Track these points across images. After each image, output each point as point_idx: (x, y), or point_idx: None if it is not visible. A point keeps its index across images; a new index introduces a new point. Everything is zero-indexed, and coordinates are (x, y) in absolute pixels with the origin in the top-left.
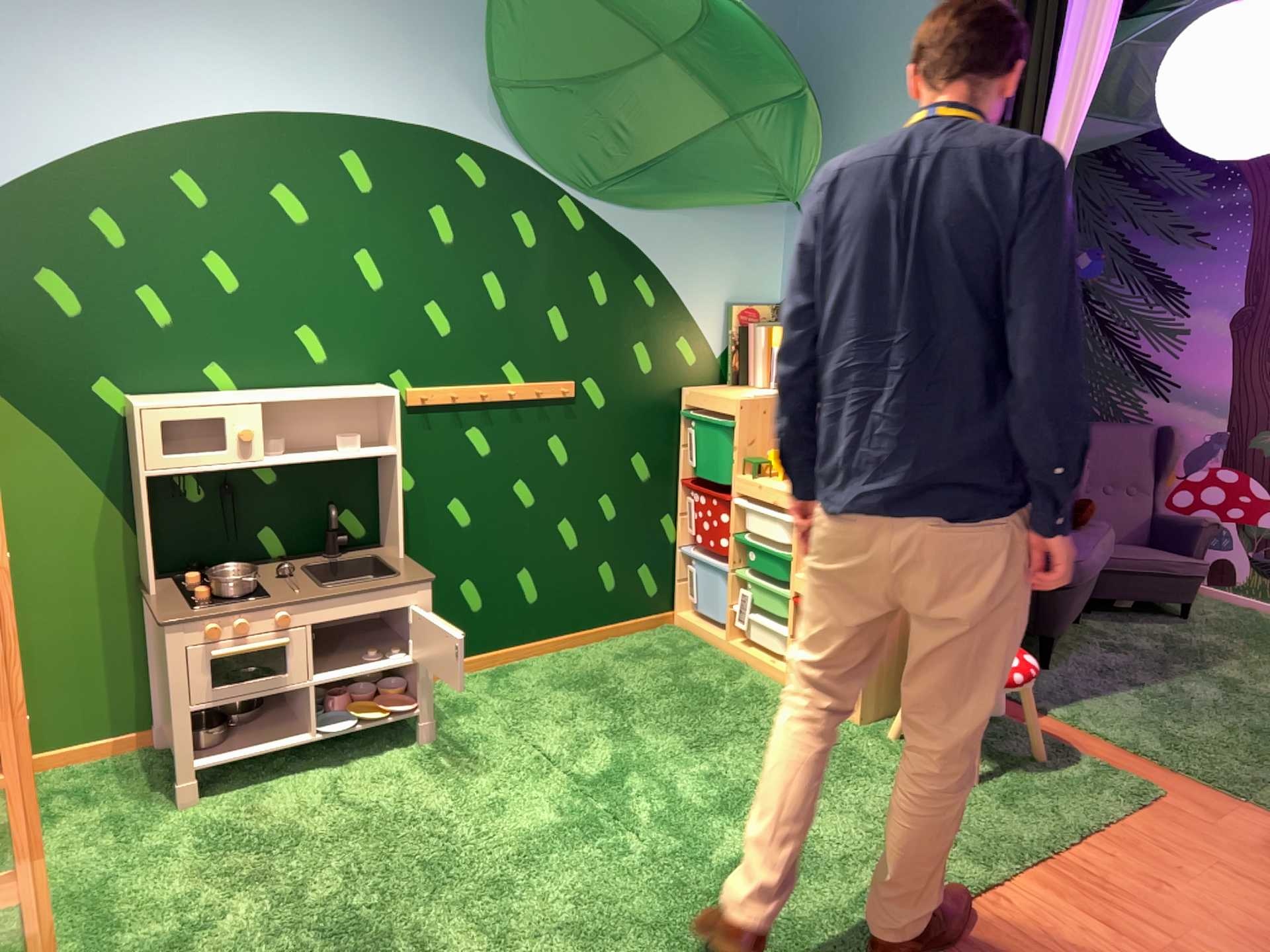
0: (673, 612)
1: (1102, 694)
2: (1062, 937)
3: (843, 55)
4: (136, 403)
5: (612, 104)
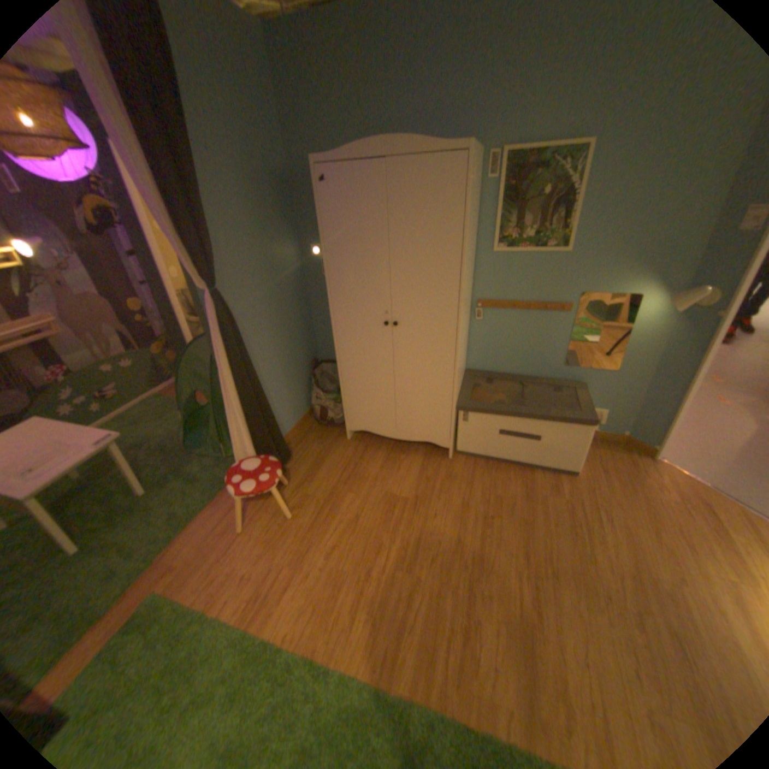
0: None
1: None
2: (300, 605)
3: None
4: None
5: None
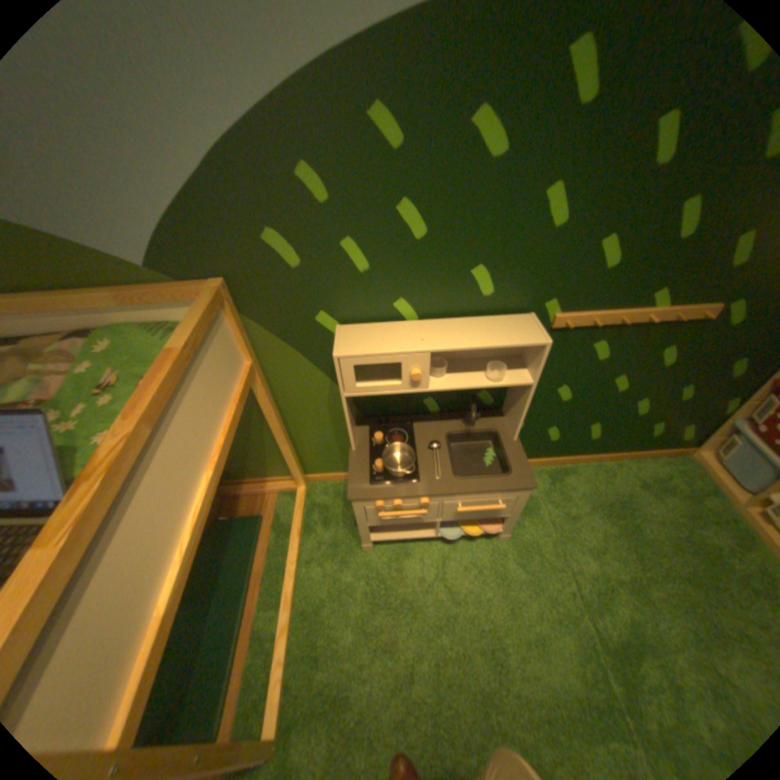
0: (697, 450)
1: None
2: None
3: None
4: (337, 350)
5: None
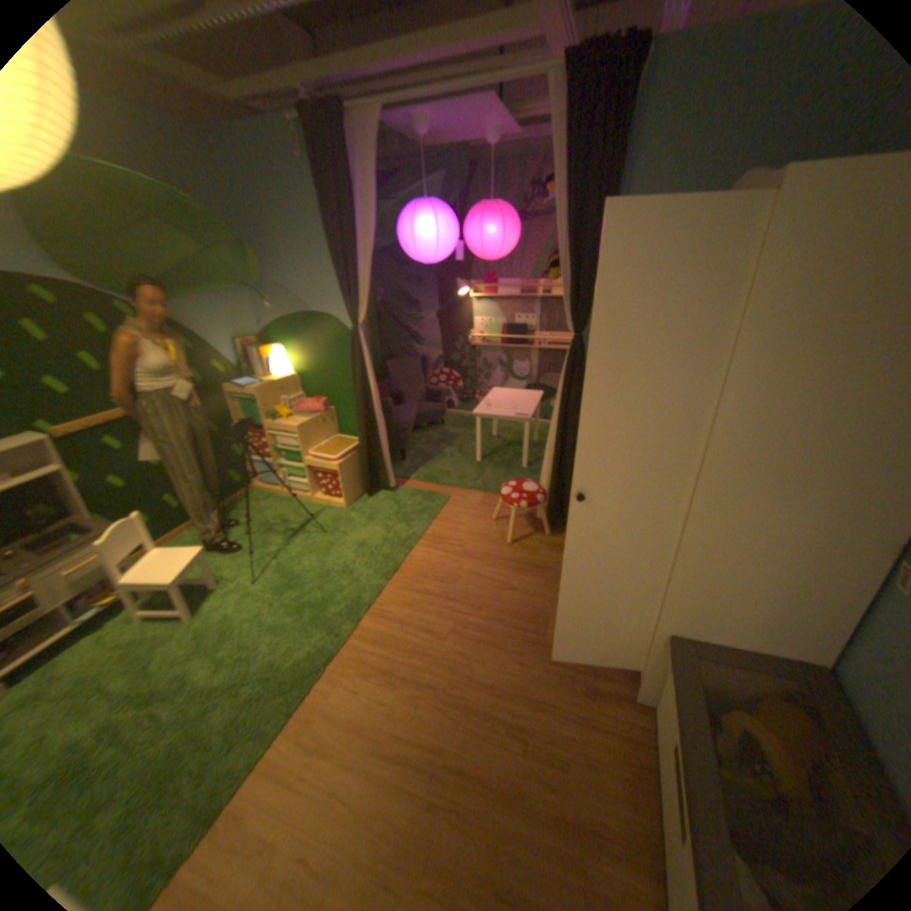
0: (252, 485)
1: (425, 465)
2: (432, 563)
3: (255, 211)
4: None
5: (129, 248)
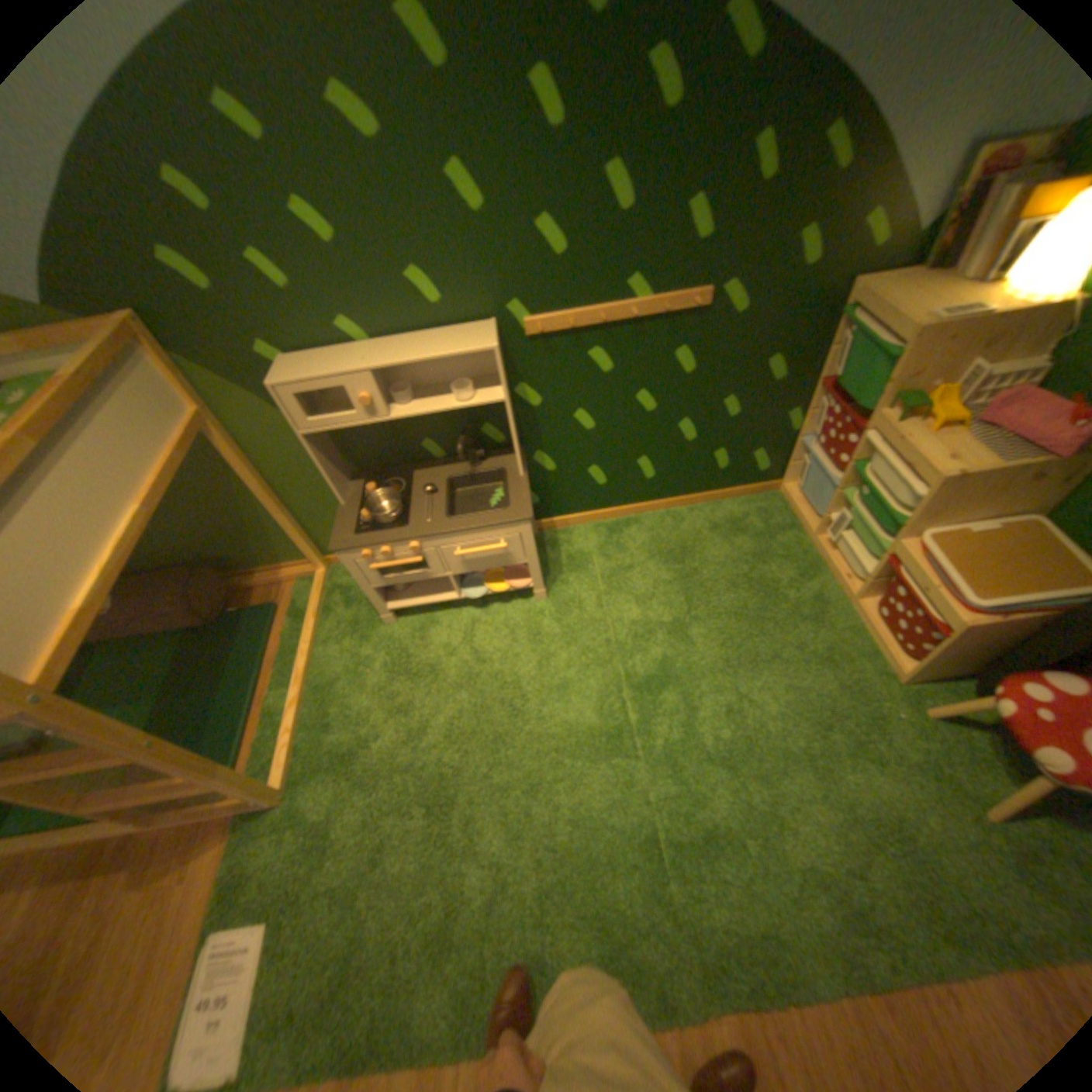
0: (780, 482)
1: None
2: None
3: None
4: (271, 379)
5: None
